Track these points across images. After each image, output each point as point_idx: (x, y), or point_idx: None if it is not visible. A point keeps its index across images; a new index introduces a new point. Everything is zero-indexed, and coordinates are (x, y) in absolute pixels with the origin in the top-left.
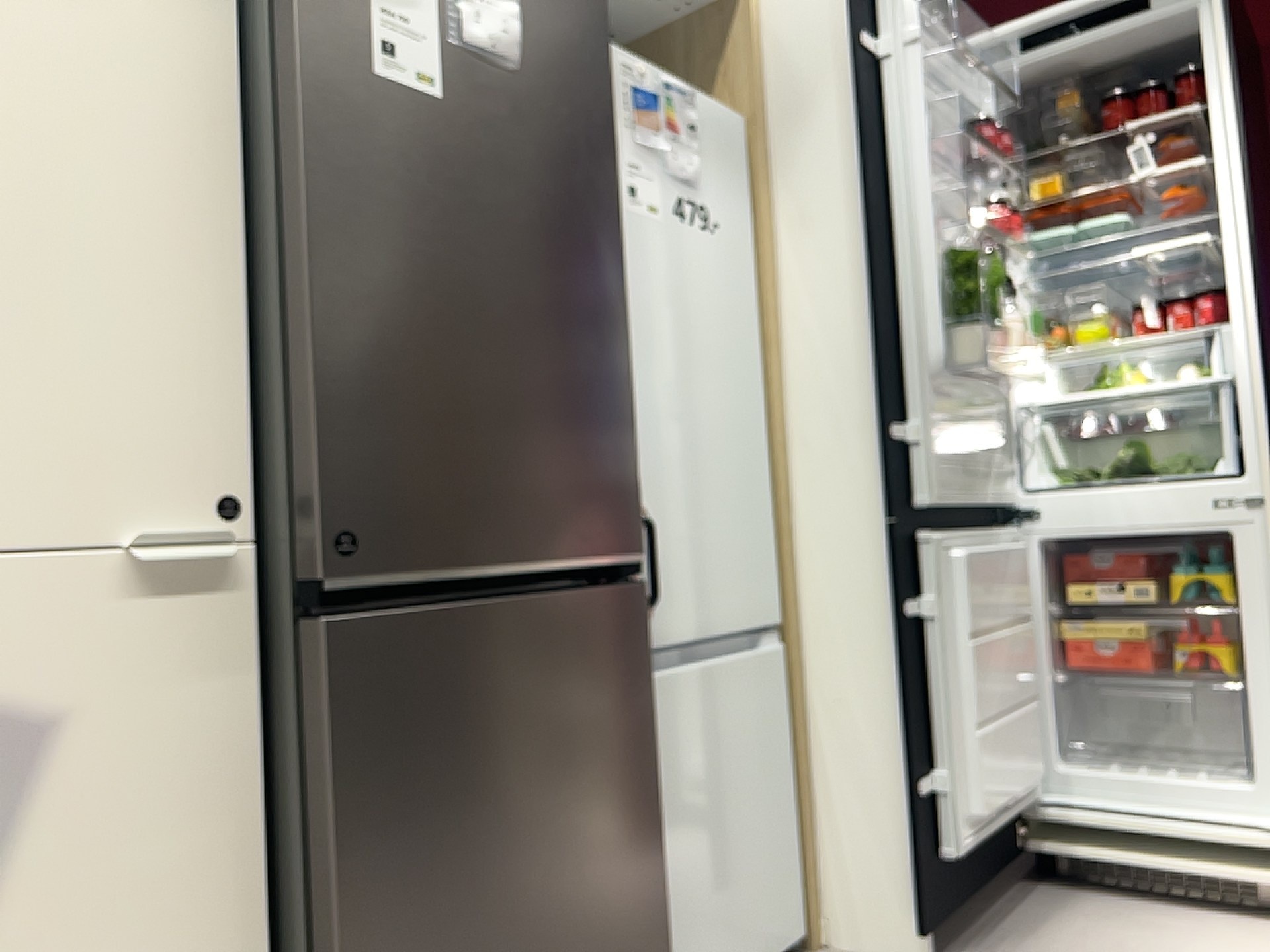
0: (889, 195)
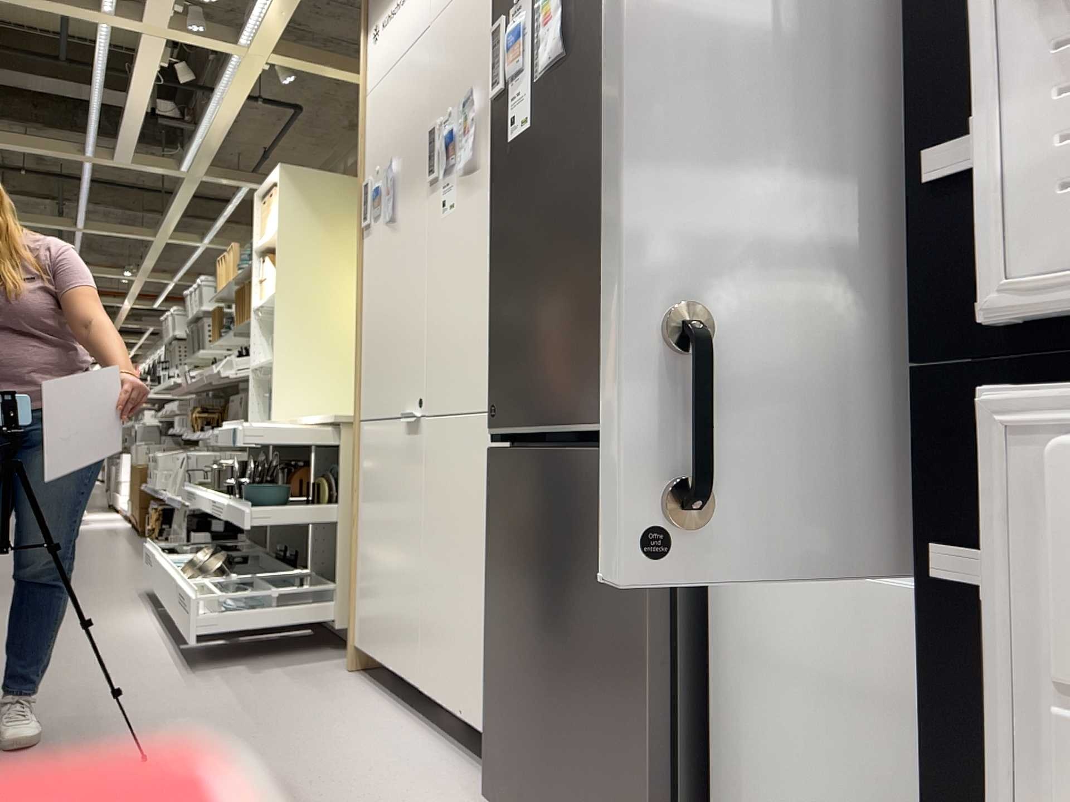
0: None
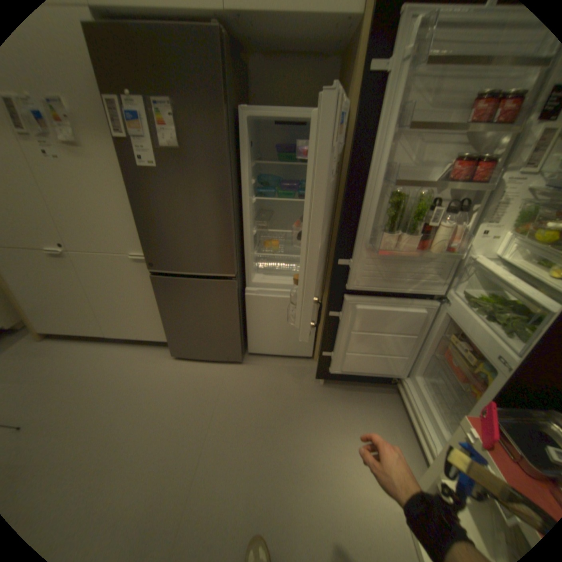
0: (368, 161)
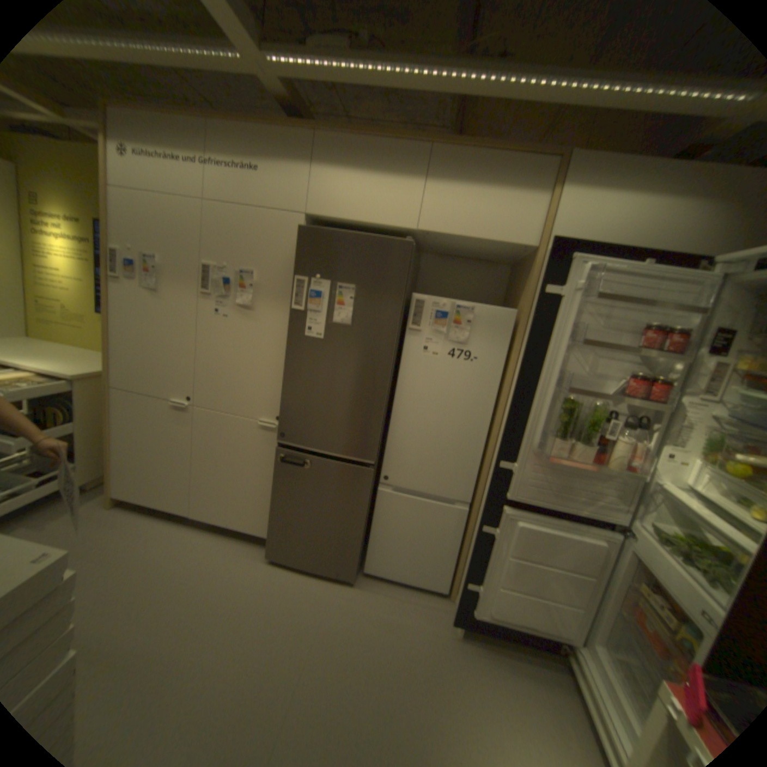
0: (541, 365)
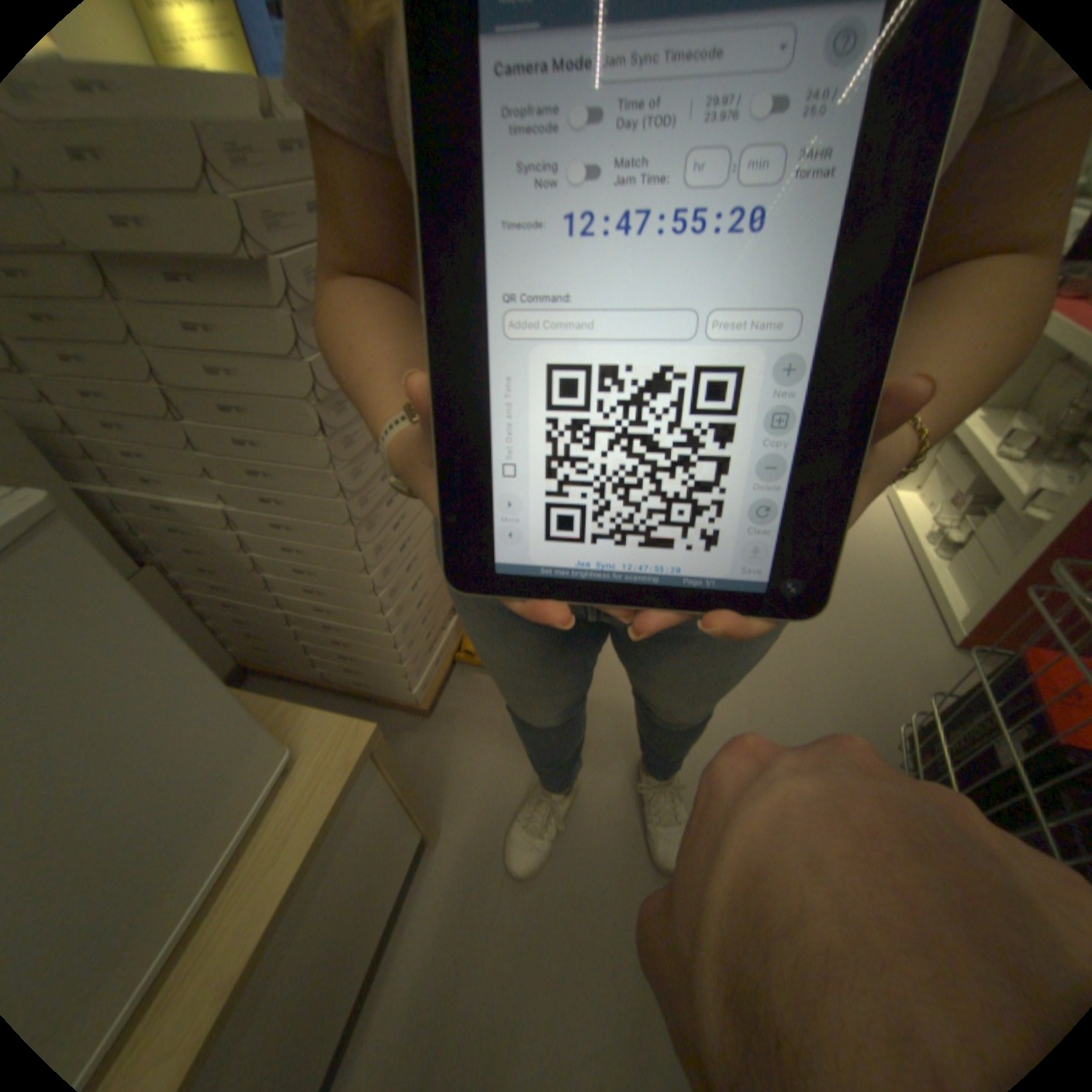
0: None
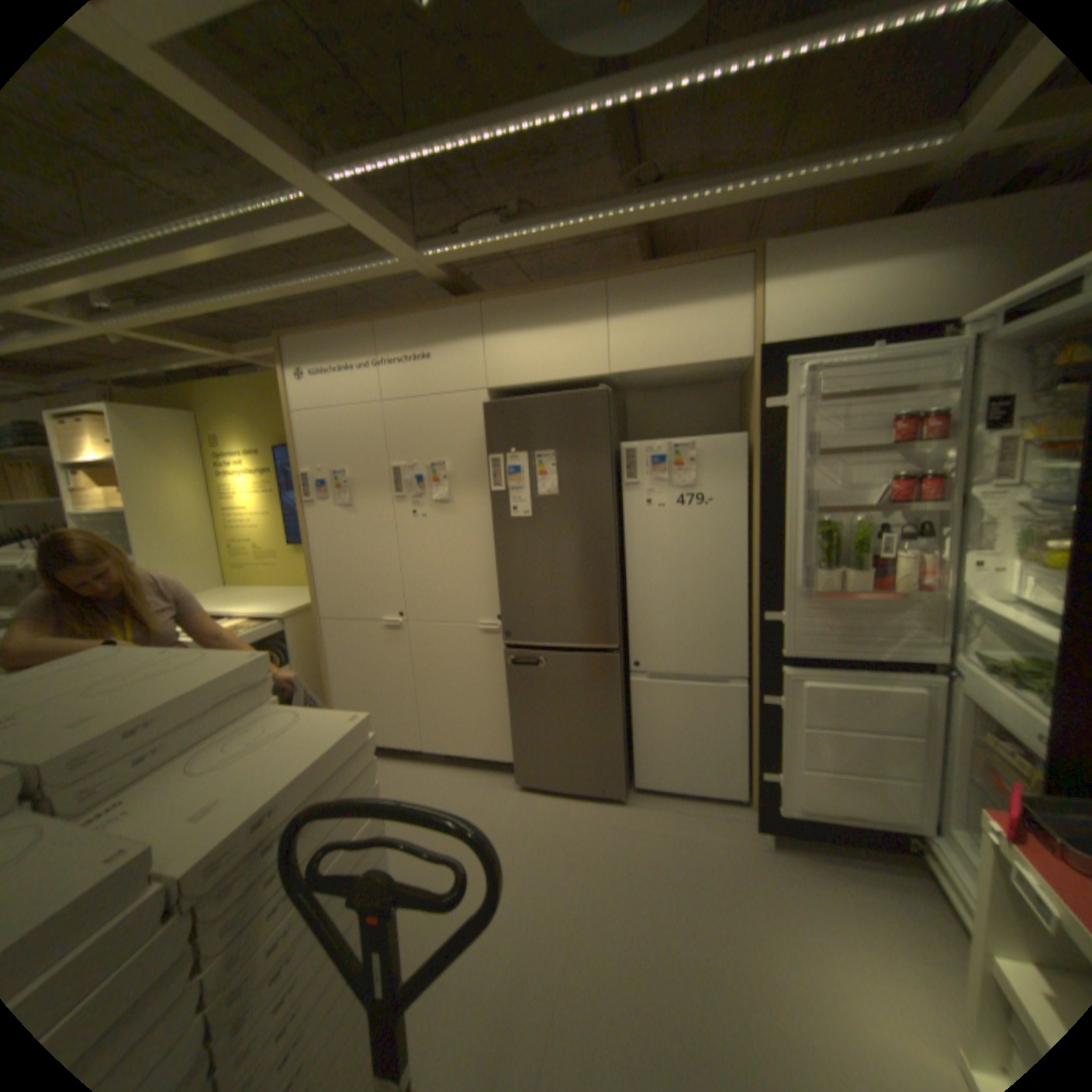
0: (782, 491)
